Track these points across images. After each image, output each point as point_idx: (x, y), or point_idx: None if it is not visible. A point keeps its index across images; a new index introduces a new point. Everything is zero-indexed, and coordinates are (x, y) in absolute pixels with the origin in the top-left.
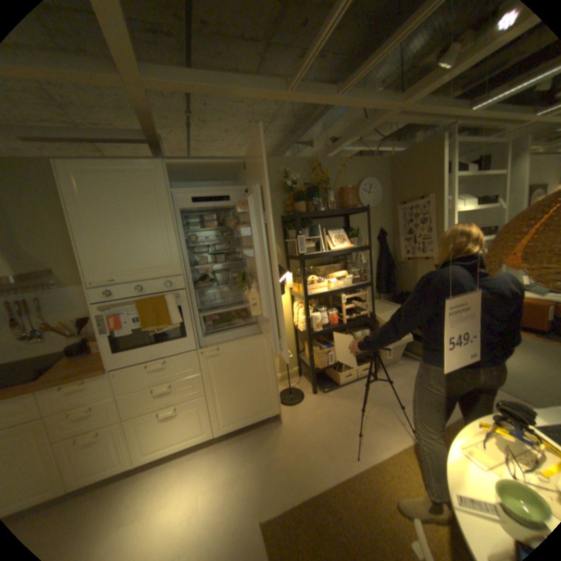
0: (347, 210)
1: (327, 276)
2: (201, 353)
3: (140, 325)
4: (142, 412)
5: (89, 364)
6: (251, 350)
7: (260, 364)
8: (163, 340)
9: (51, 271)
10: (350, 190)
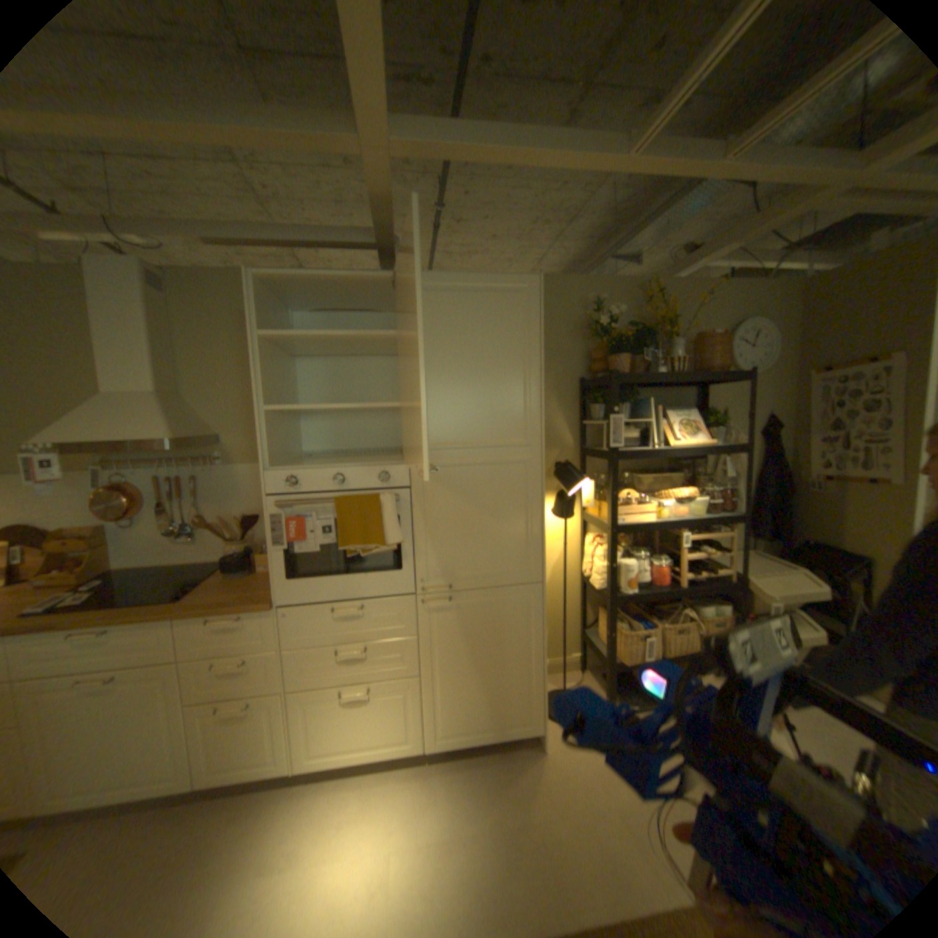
0: (710, 375)
1: (658, 495)
2: (422, 600)
3: (334, 540)
4: (318, 683)
5: (252, 589)
6: (506, 610)
7: (518, 639)
8: (364, 569)
9: (218, 438)
10: (719, 339)
